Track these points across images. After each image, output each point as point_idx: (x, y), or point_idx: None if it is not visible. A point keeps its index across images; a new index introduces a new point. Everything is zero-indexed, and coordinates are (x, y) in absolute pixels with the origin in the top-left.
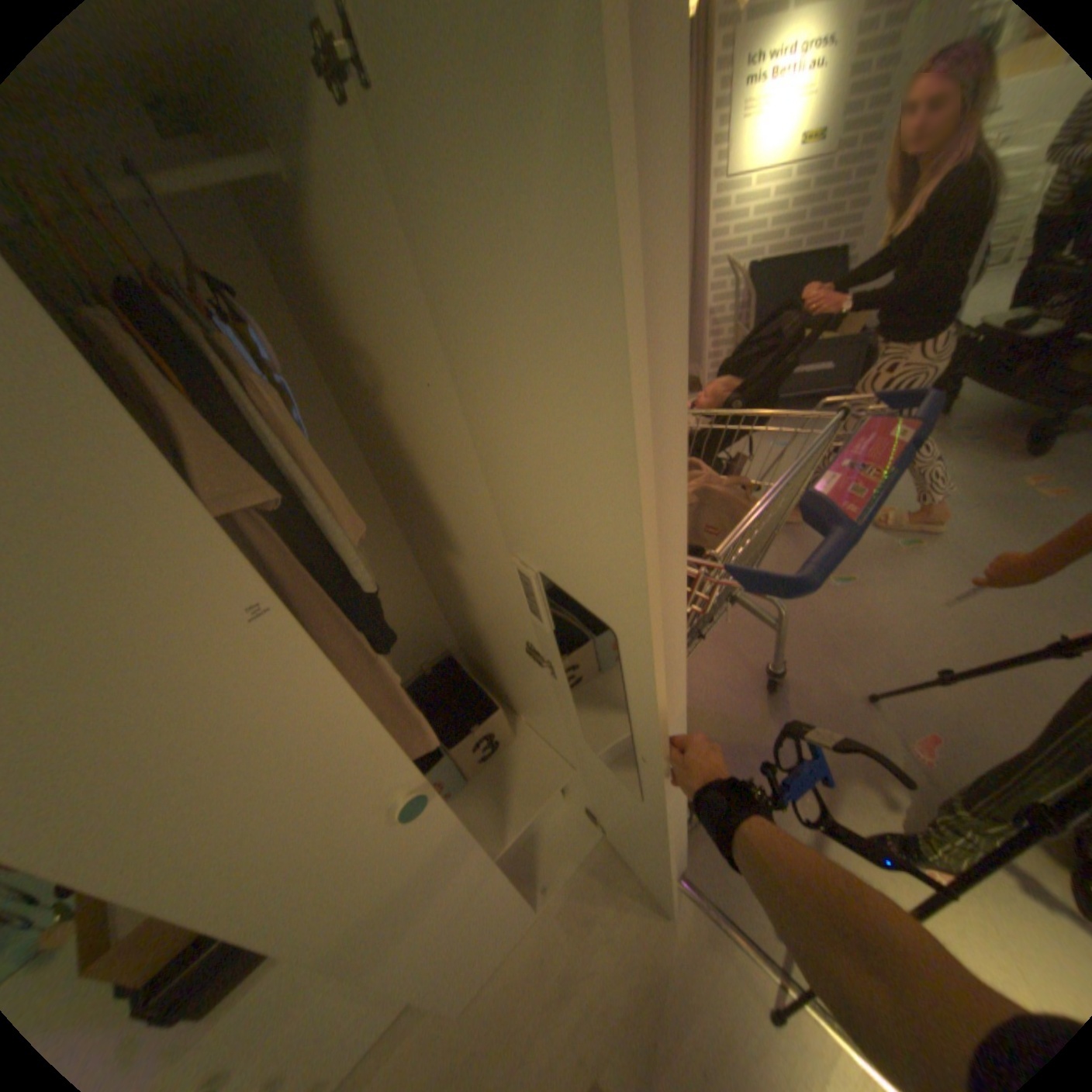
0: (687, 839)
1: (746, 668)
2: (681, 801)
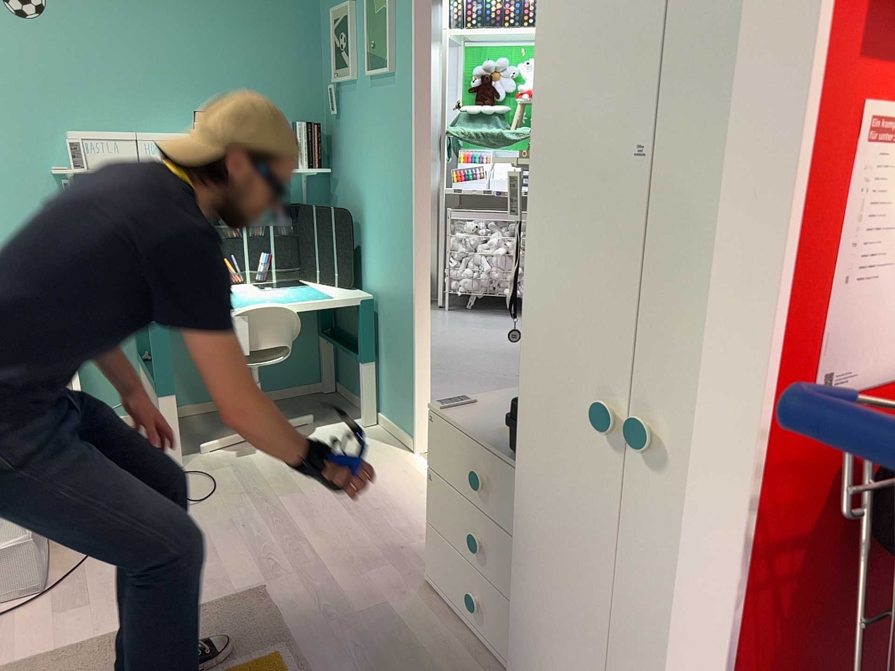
0: None
1: None
2: None
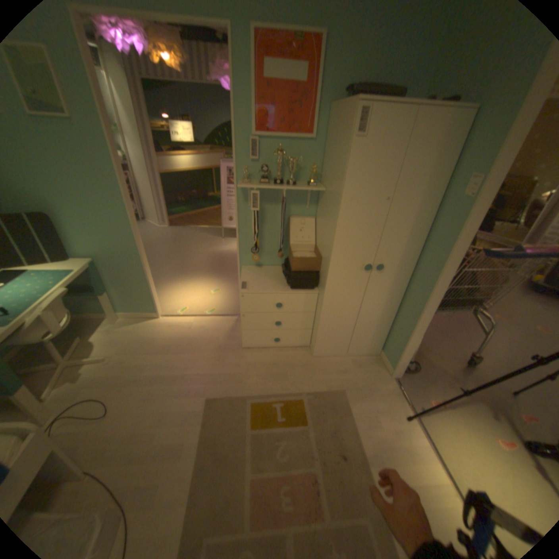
0: (411, 360)
1: (463, 356)
2: (422, 332)
